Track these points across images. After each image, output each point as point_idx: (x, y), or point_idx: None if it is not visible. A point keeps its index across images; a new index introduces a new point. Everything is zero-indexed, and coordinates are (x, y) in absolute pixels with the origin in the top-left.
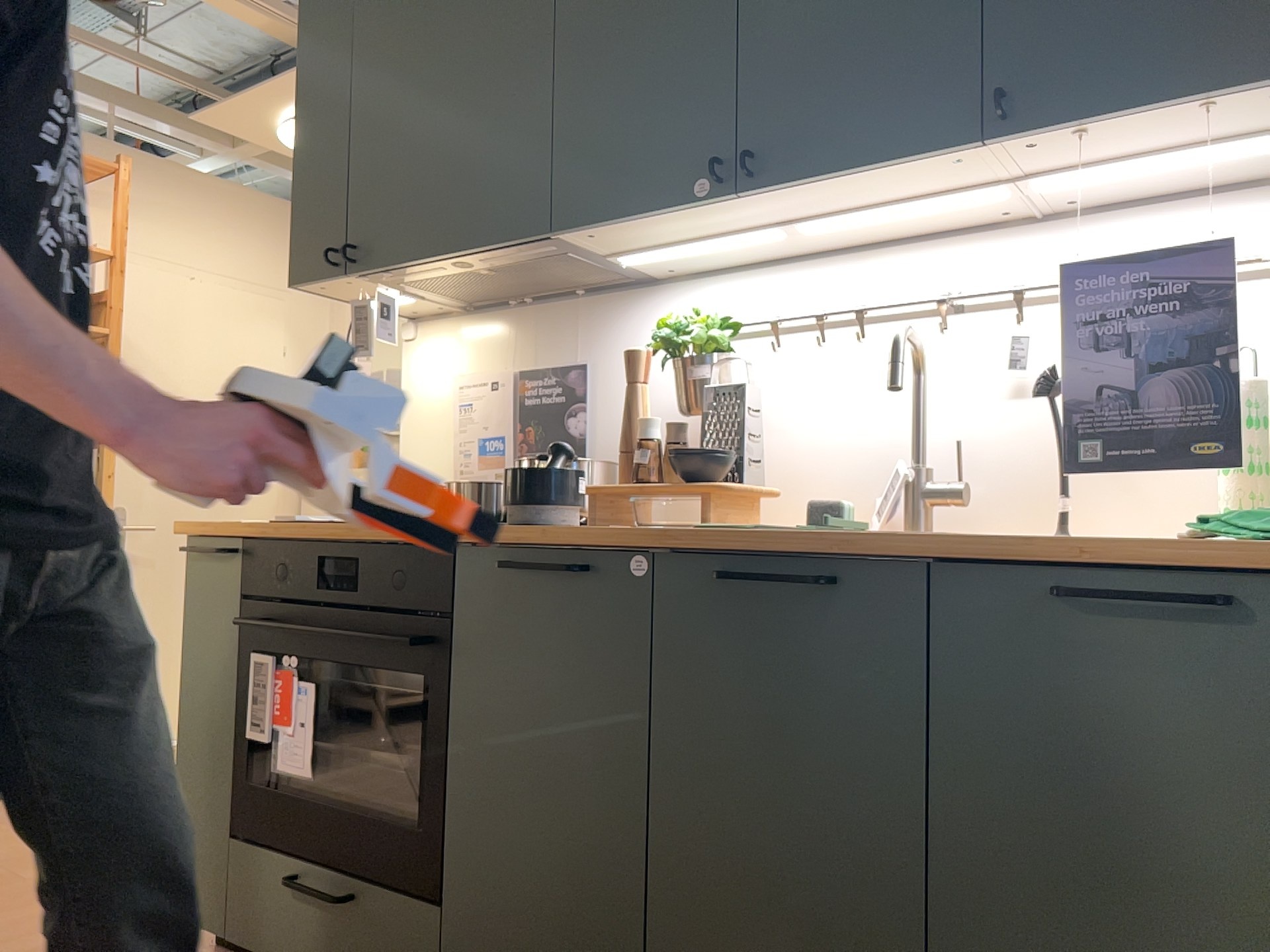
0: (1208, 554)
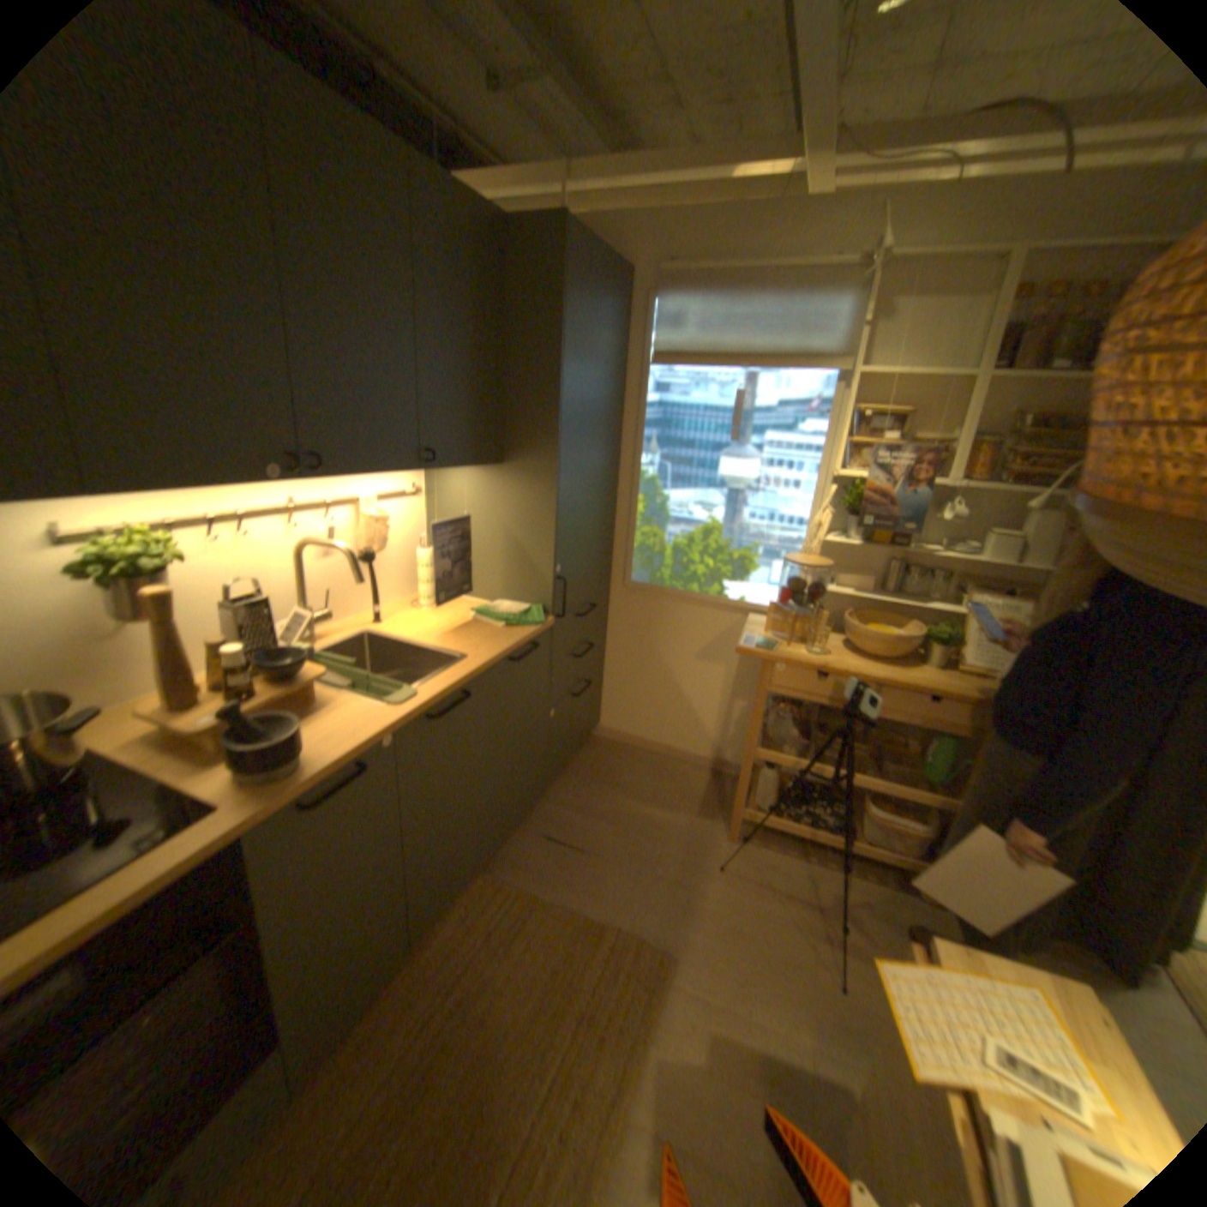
0: (534, 635)
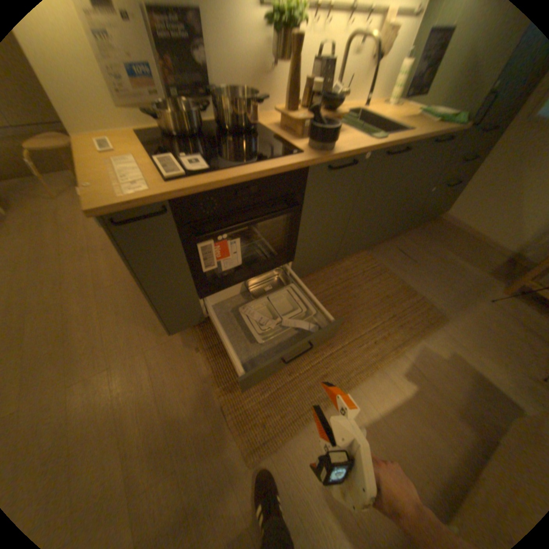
0: (455, 130)
